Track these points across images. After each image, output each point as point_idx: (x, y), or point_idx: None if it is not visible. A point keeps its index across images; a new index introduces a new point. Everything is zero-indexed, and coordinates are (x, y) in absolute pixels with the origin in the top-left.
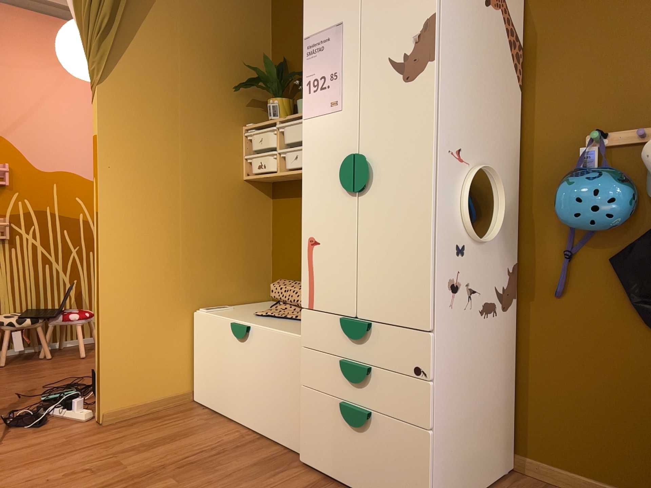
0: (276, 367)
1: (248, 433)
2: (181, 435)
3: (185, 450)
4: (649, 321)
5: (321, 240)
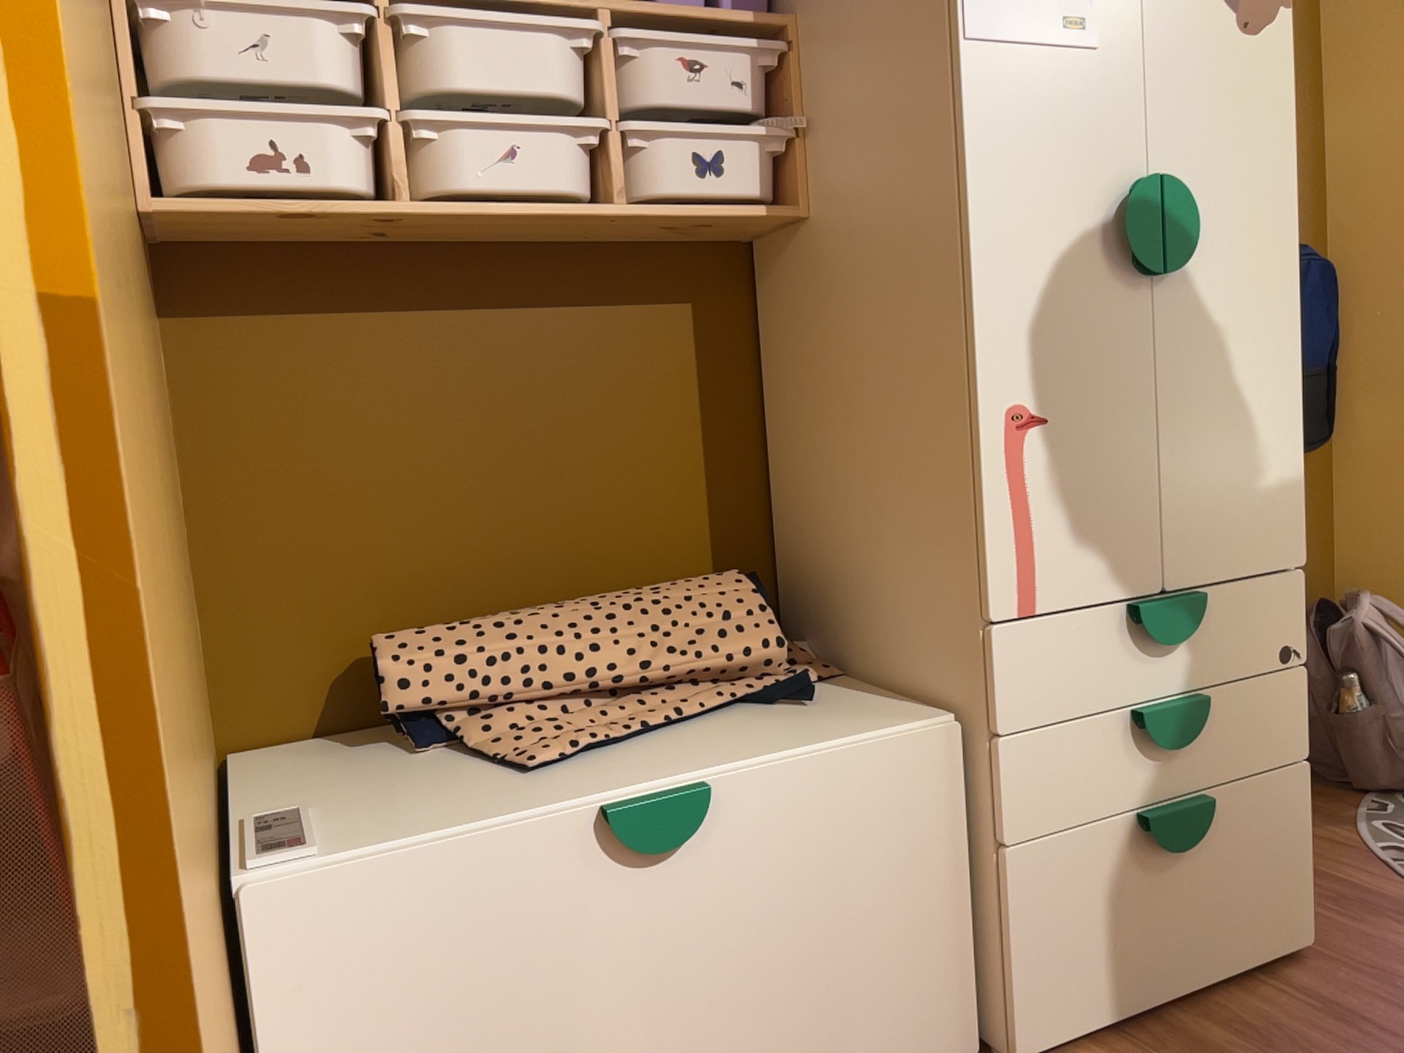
0: (853, 863)
1: None
2: None
3: None
4: None
5: (1053, 412)
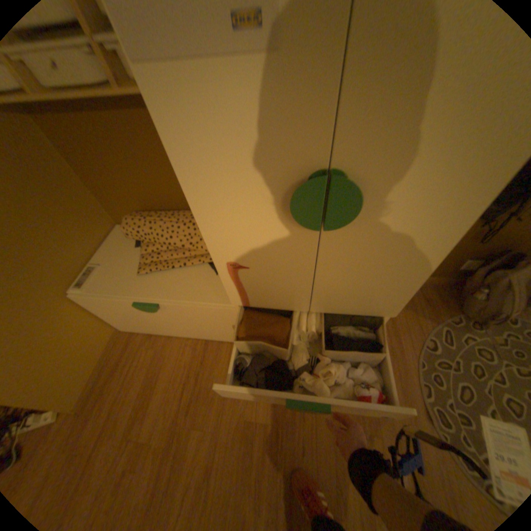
0: (206, 319)
1: (194, 341)
2: (151, 376)
3: (171, 391)
4: None
5: (250, 265)
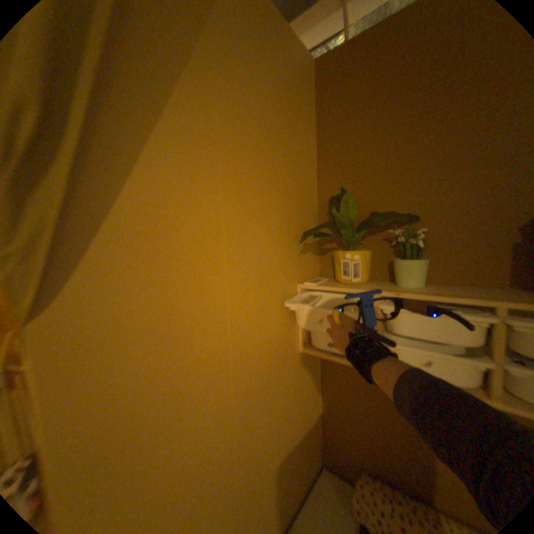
0: None
1: None
2: None
3: None
4: None
5: None
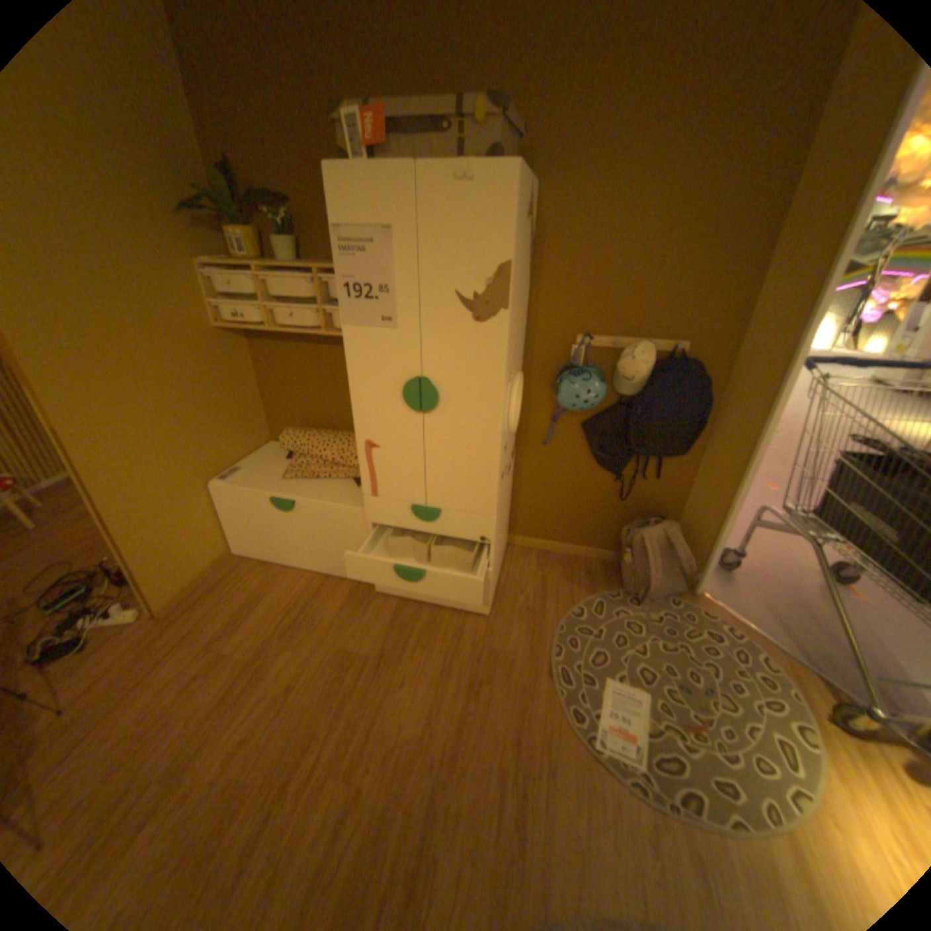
0: (335, 531)
1: (313, 575)
2: (254, 600)
3: (272, 615)
4: (600, 463)
5: (381, 445)
